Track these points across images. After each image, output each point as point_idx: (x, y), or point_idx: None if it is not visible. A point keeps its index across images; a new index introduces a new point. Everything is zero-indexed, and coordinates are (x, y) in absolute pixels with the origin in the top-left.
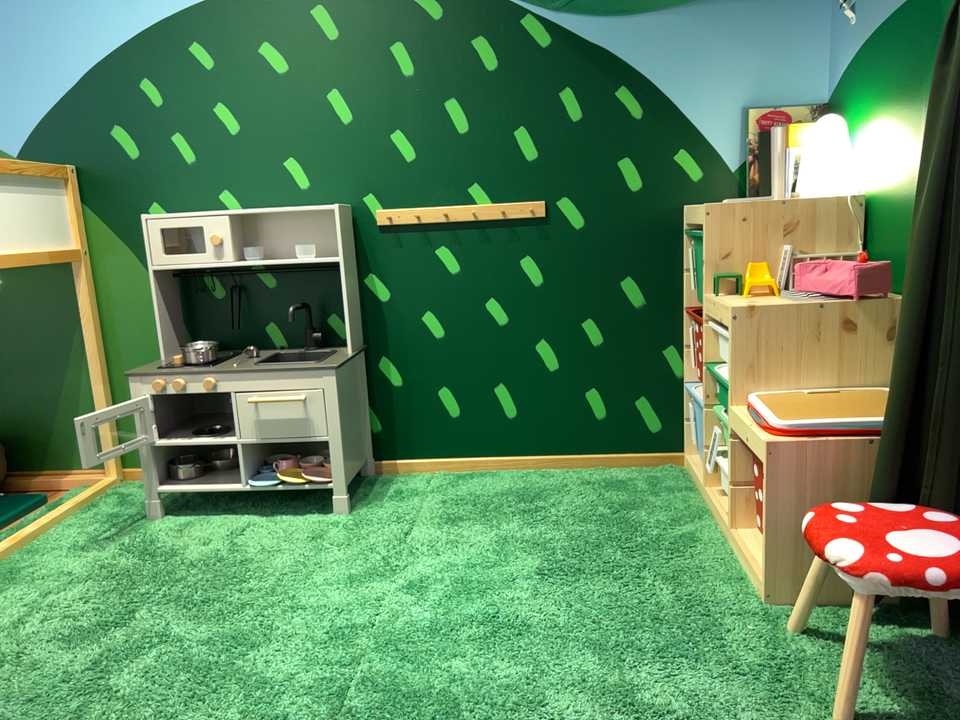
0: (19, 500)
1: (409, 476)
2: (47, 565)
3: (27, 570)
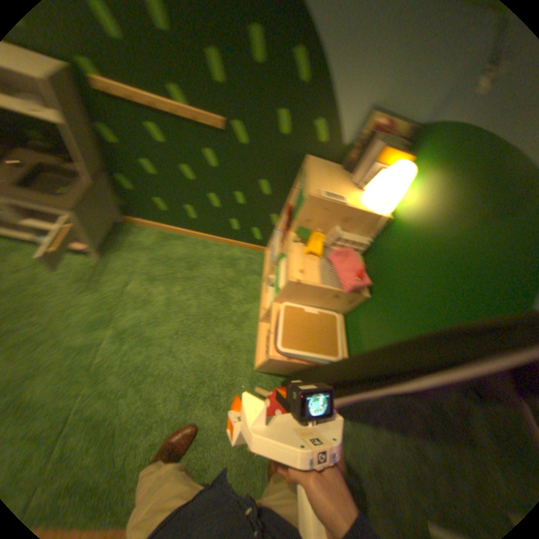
0: None
1: (138, 229)
2: None
3: None
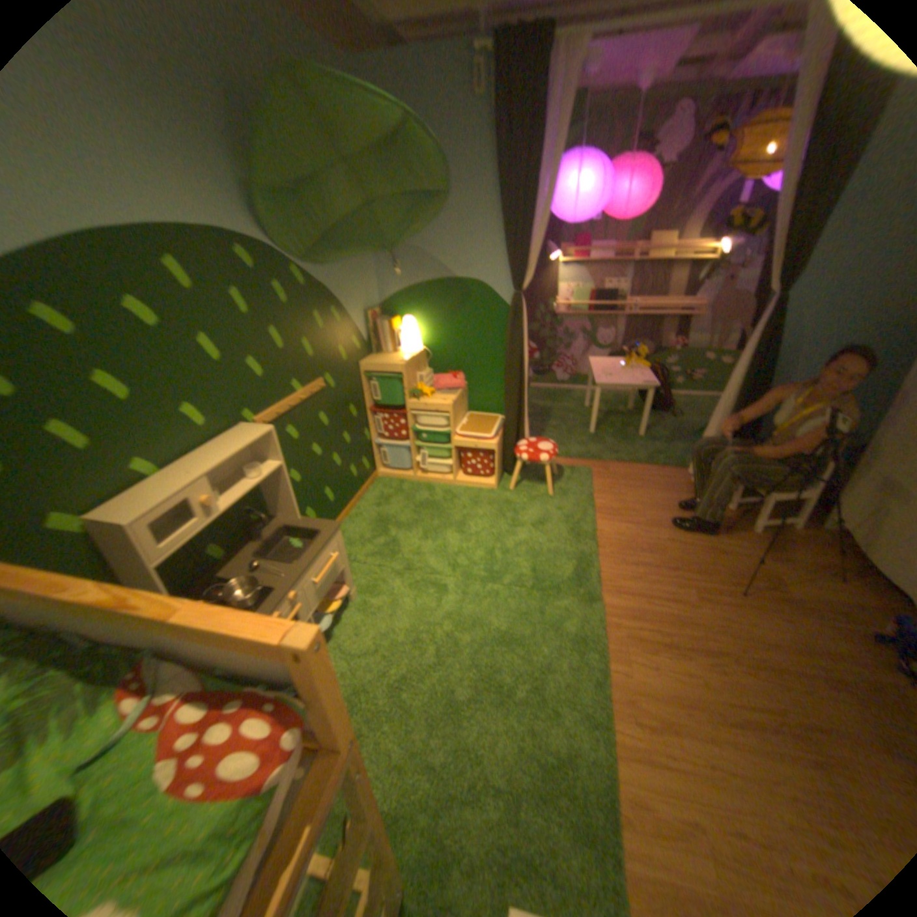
0: None
1: None
2: None
3: None
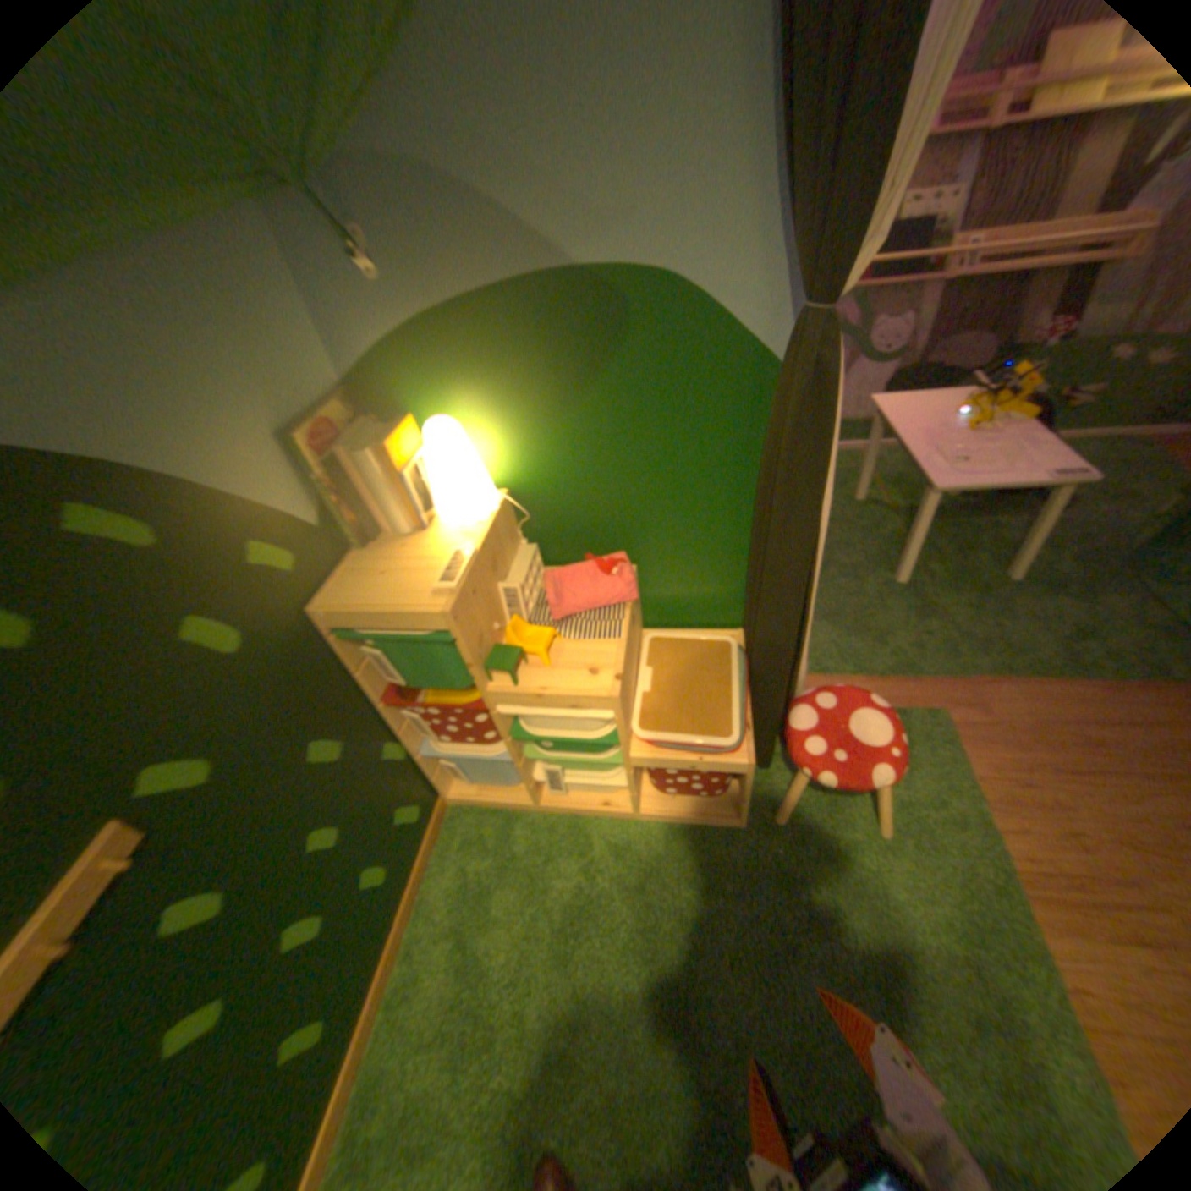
0: None
1: None
2: None
3: None
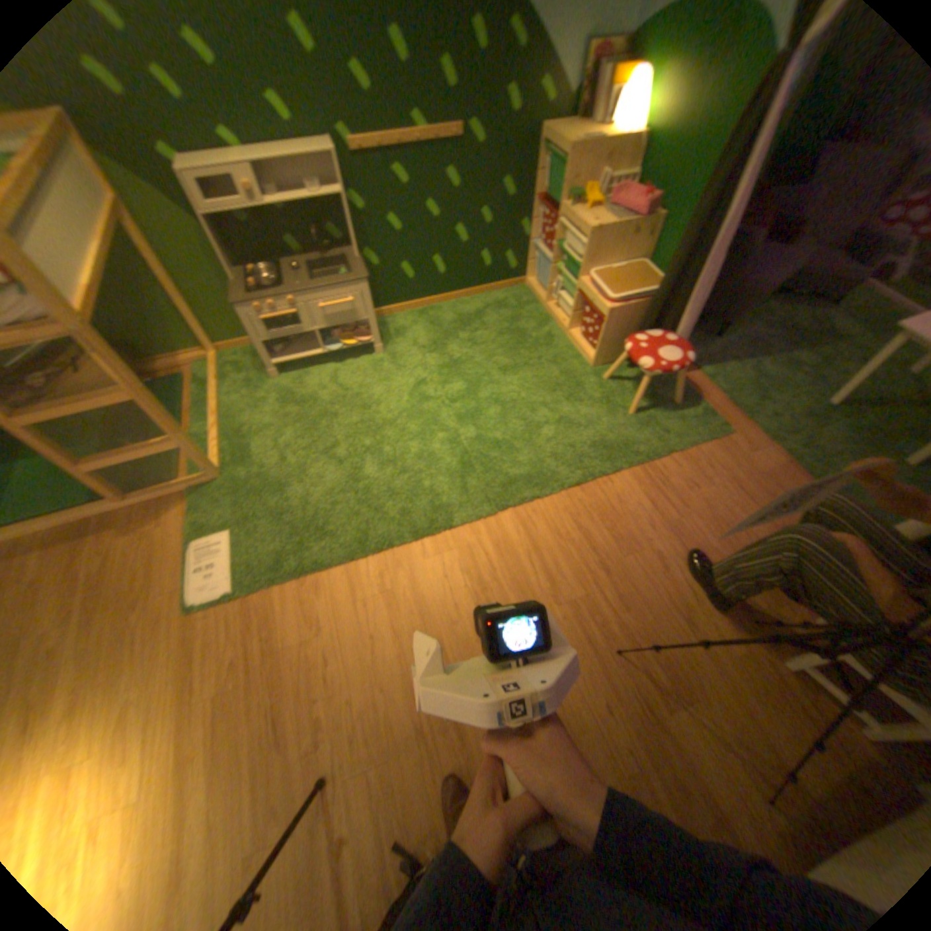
0: (159, 381)
1: (391, 317)
2: (248, 423)
3: (241, 429)
